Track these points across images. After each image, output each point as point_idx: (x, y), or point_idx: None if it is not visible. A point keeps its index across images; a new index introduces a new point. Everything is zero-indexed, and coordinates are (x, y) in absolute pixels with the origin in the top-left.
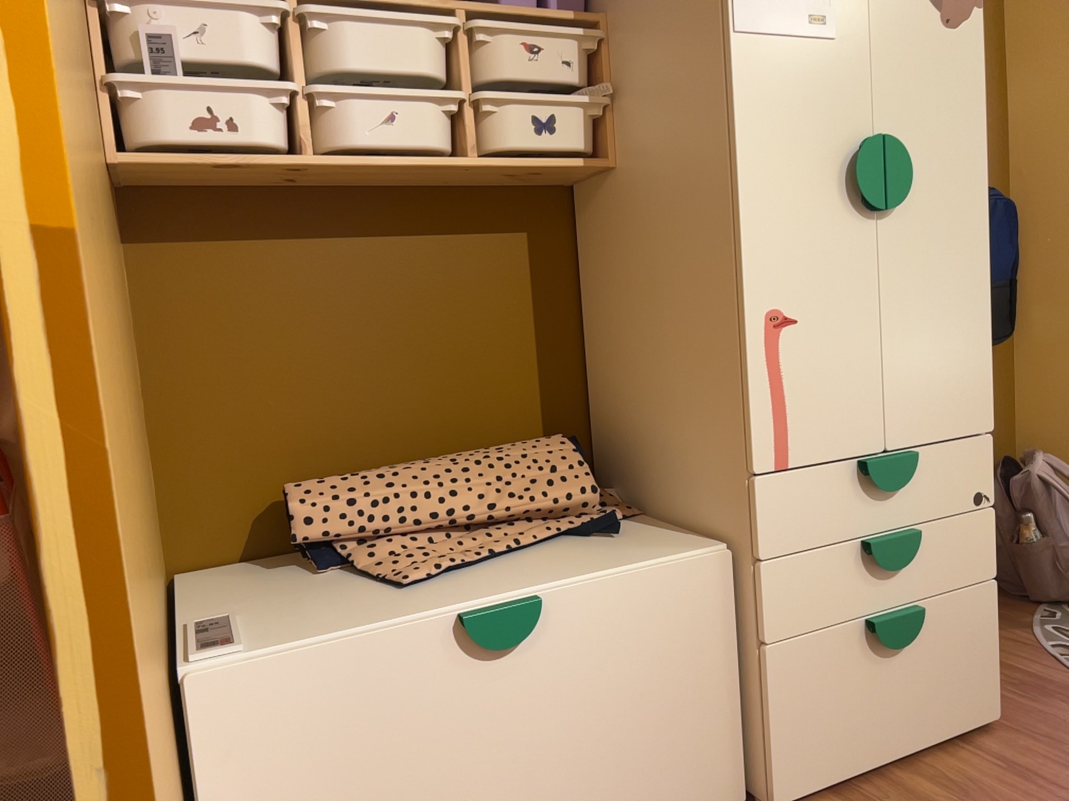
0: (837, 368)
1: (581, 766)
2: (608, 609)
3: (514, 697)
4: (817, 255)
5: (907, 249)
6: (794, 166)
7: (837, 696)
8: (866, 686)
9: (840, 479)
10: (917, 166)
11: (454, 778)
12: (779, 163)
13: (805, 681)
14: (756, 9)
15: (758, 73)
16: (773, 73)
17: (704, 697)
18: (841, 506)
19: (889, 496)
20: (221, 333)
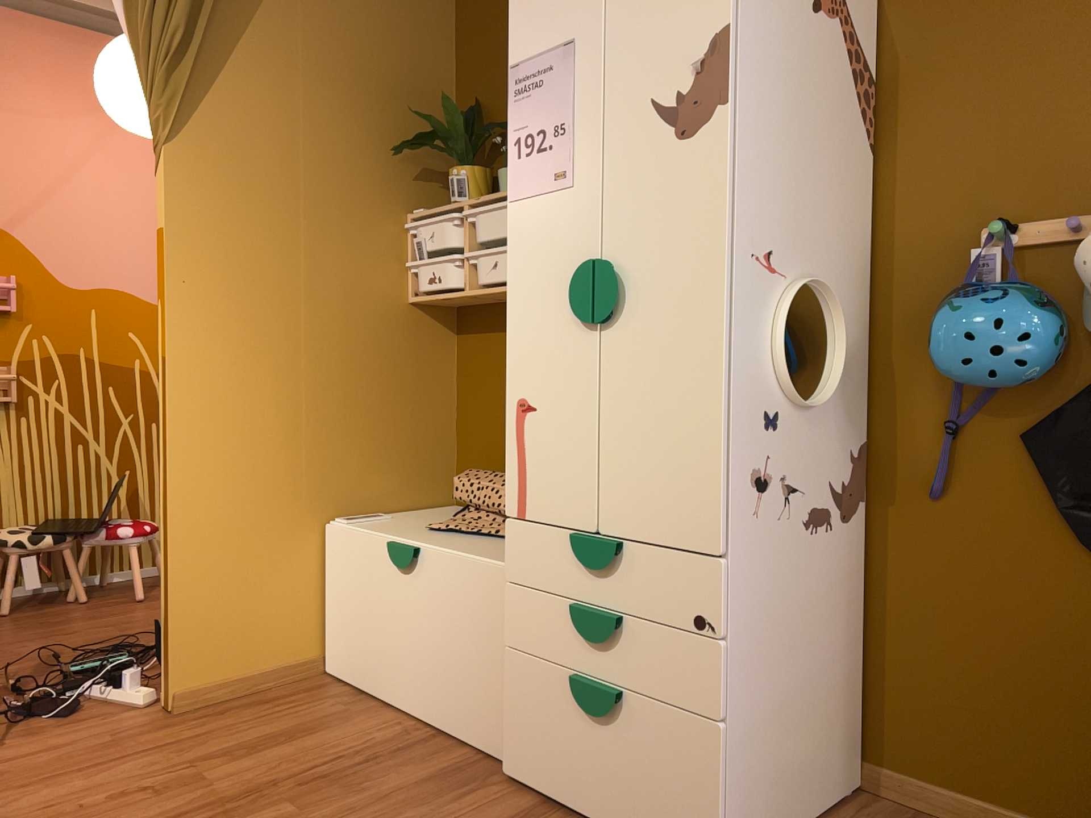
0: (560, 450)
1: (429, 660)
2: (446, 572)
3: (407, 597)
4: (550, 357)
5: (626, 355)
6: (539, 290)
7: (548, 722)
8: (572, 732)
9: (561, 543)
10: (640, 278)
11: (385, 625)
12: (529, 289)
13: (526, 691)
14: (520, 181)
15: (520, 226)
16: (529, 223)
17: (489, 665)
18: (560, 566)
19: (596, 575)
20: (479, 382)
